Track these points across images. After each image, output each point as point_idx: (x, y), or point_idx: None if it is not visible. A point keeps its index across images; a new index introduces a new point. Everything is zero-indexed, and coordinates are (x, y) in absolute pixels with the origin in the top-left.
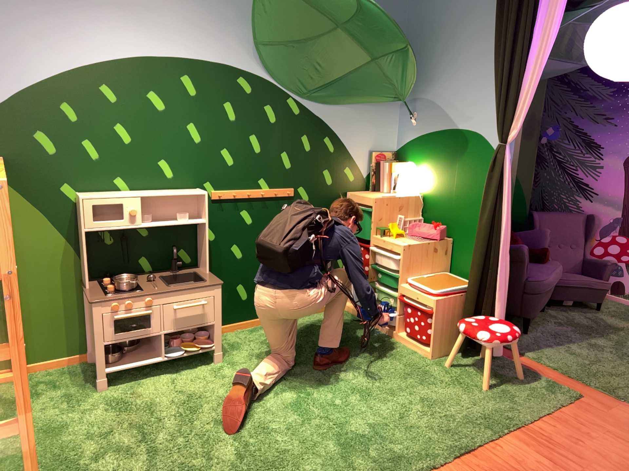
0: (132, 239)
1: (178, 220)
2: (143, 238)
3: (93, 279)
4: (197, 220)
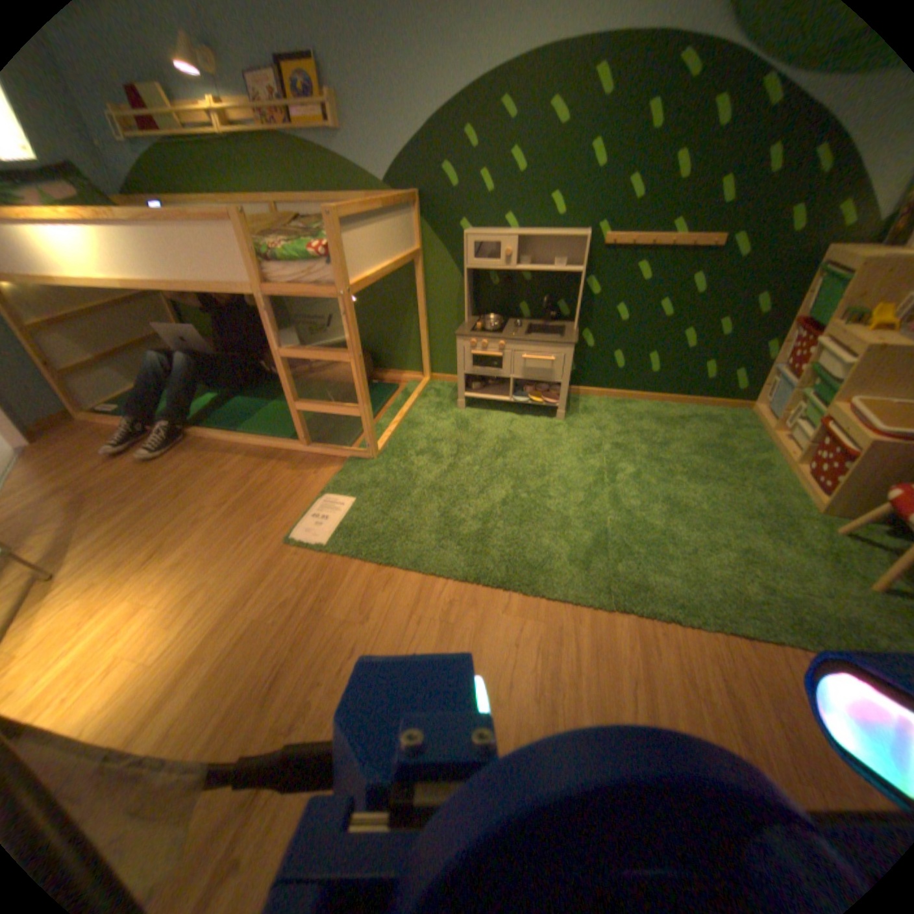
0: (510, 281)
1: (552, 265)
2: (521, 281)
3: (473, 315)
4: (571, 267)
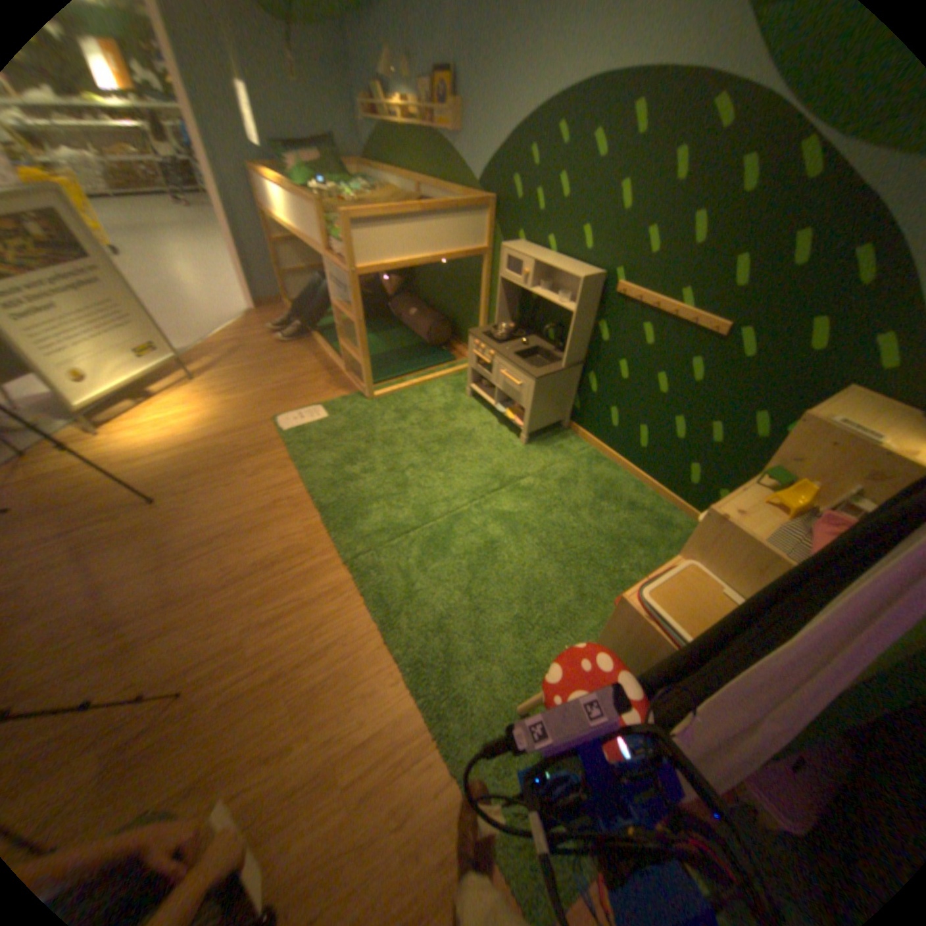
0: (544, 303)
1: (564, 300)
2: (551, 306)
3: (516, 323)
4: (572, 308)
